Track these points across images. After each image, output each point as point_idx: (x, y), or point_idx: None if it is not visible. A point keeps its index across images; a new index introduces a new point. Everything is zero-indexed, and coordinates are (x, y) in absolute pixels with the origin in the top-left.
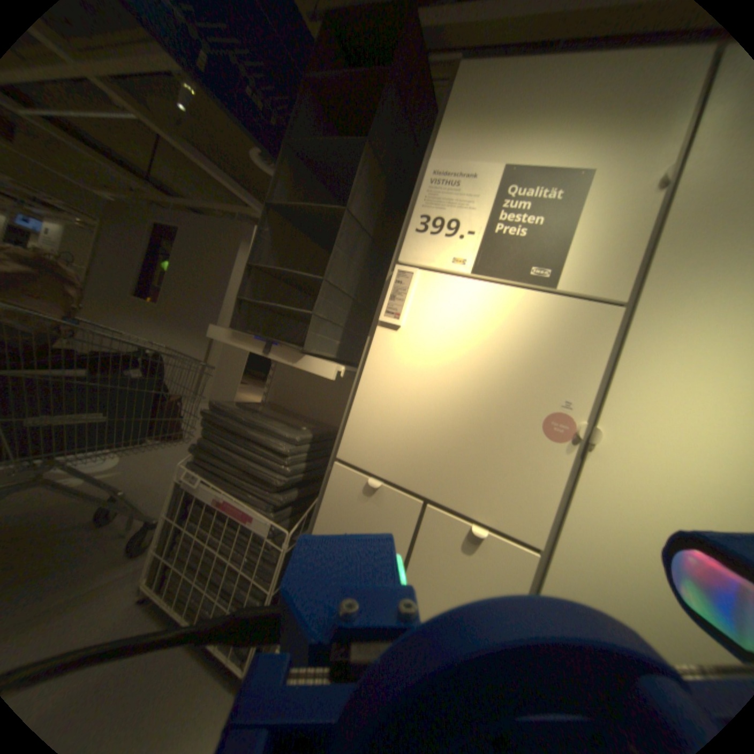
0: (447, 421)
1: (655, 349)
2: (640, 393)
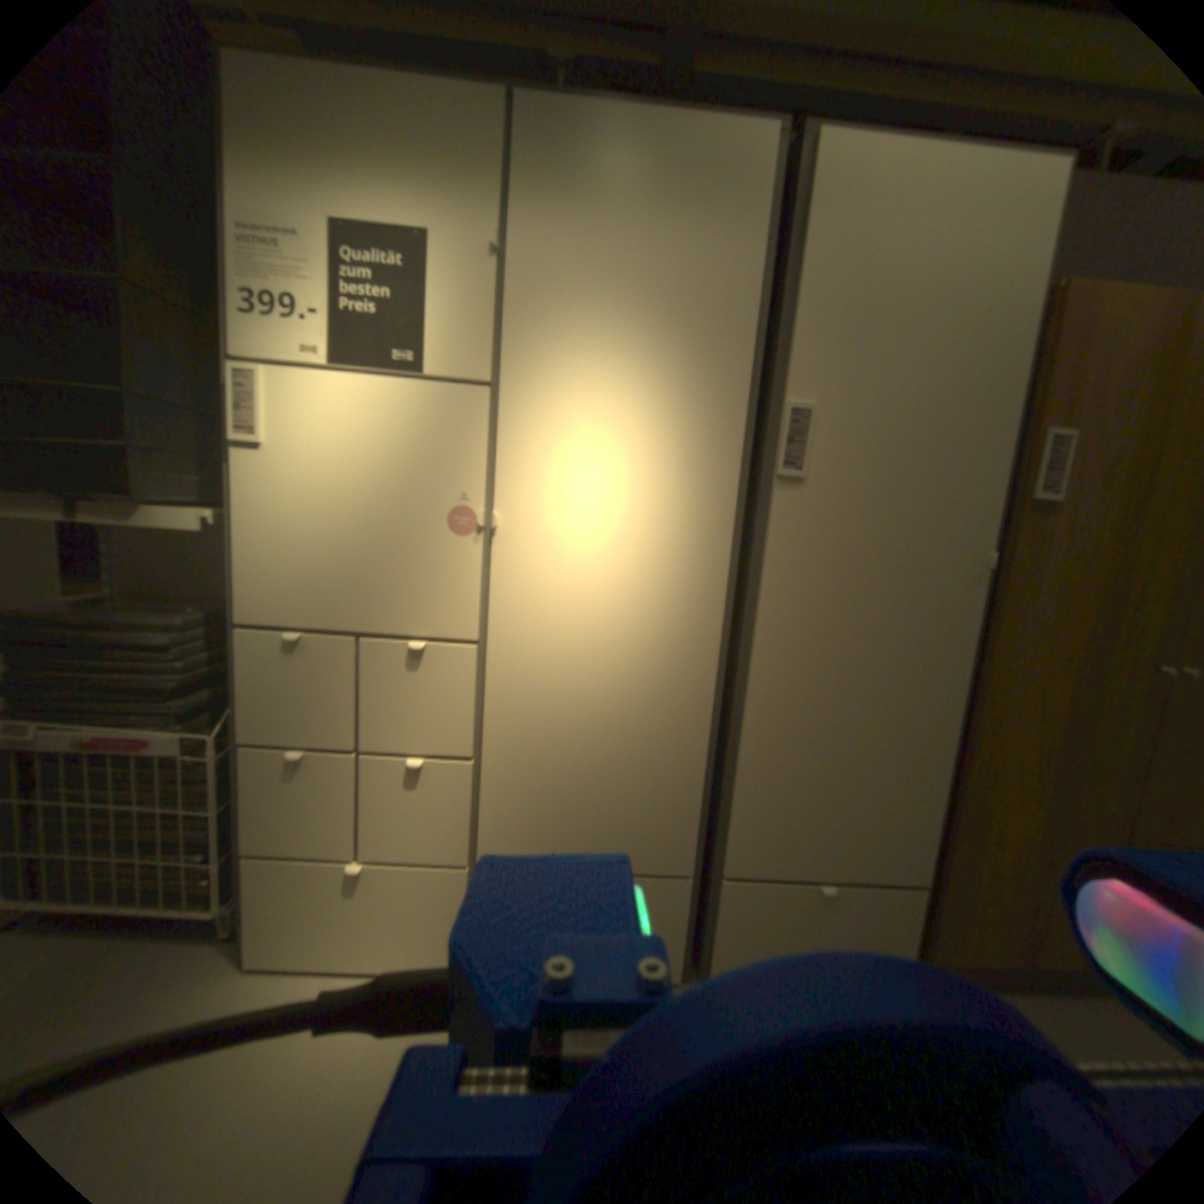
0: (351, 544)
1: (521, 426)
2: (518, 470)
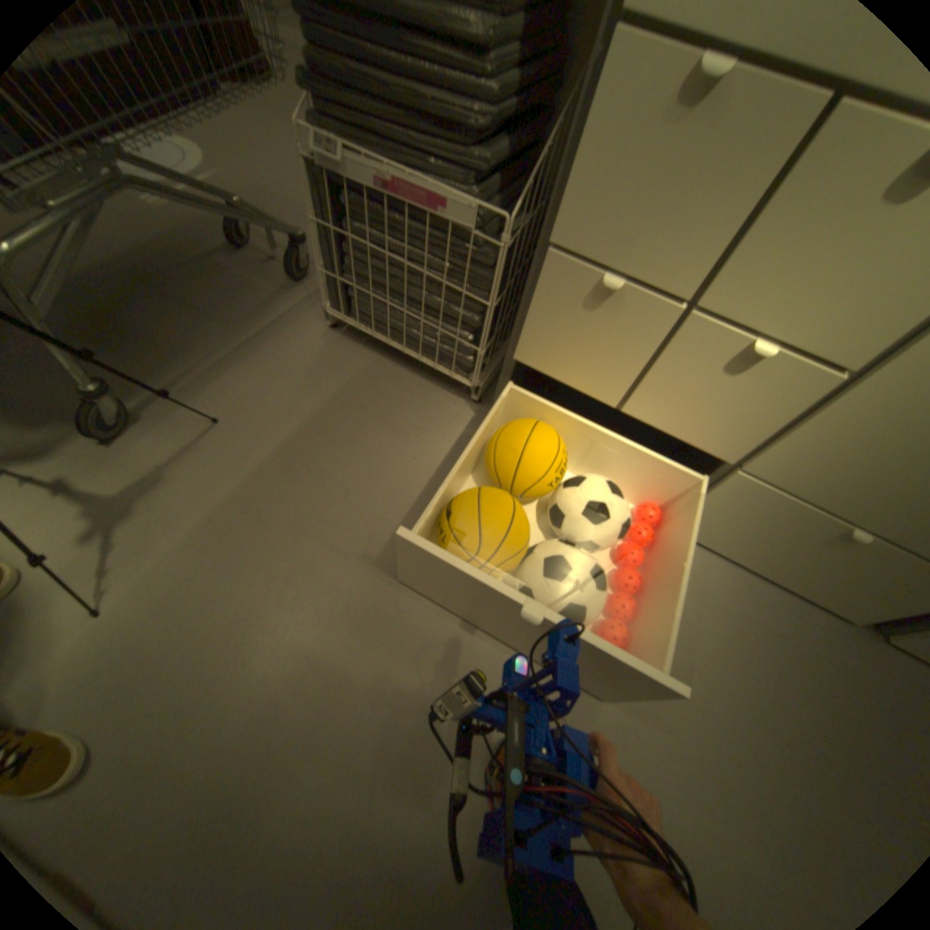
0: None
1: None
2: None
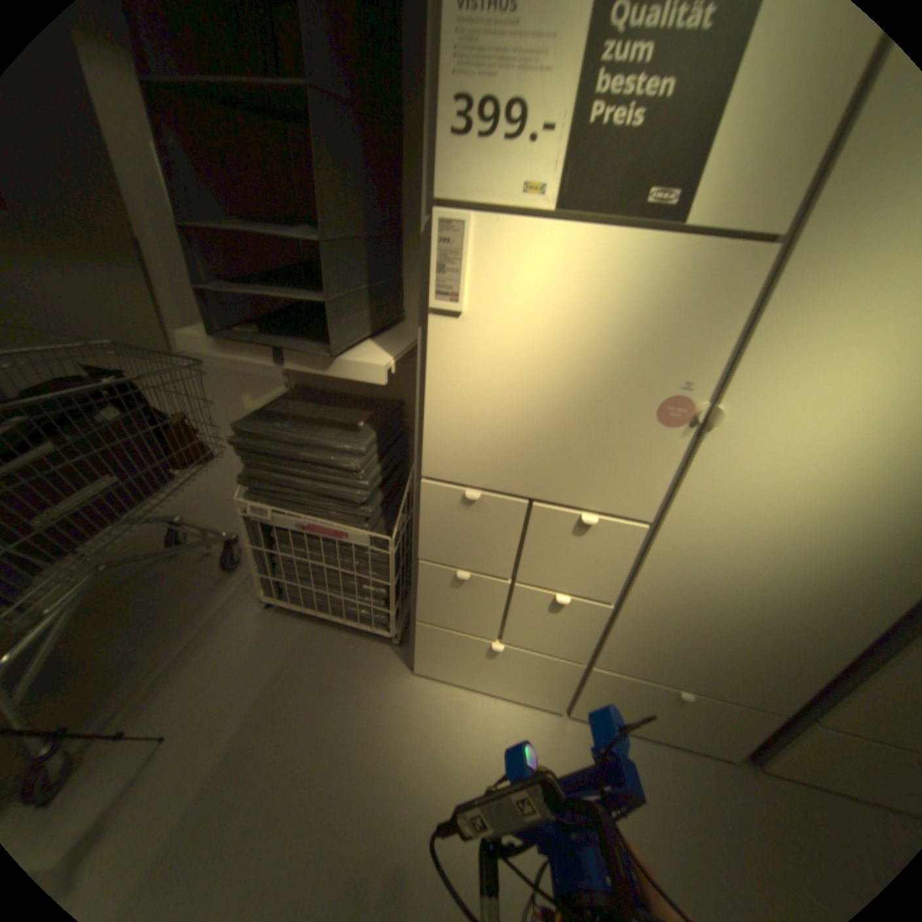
0: (544, 419)
1: (809, 298)
2: (778, 357)
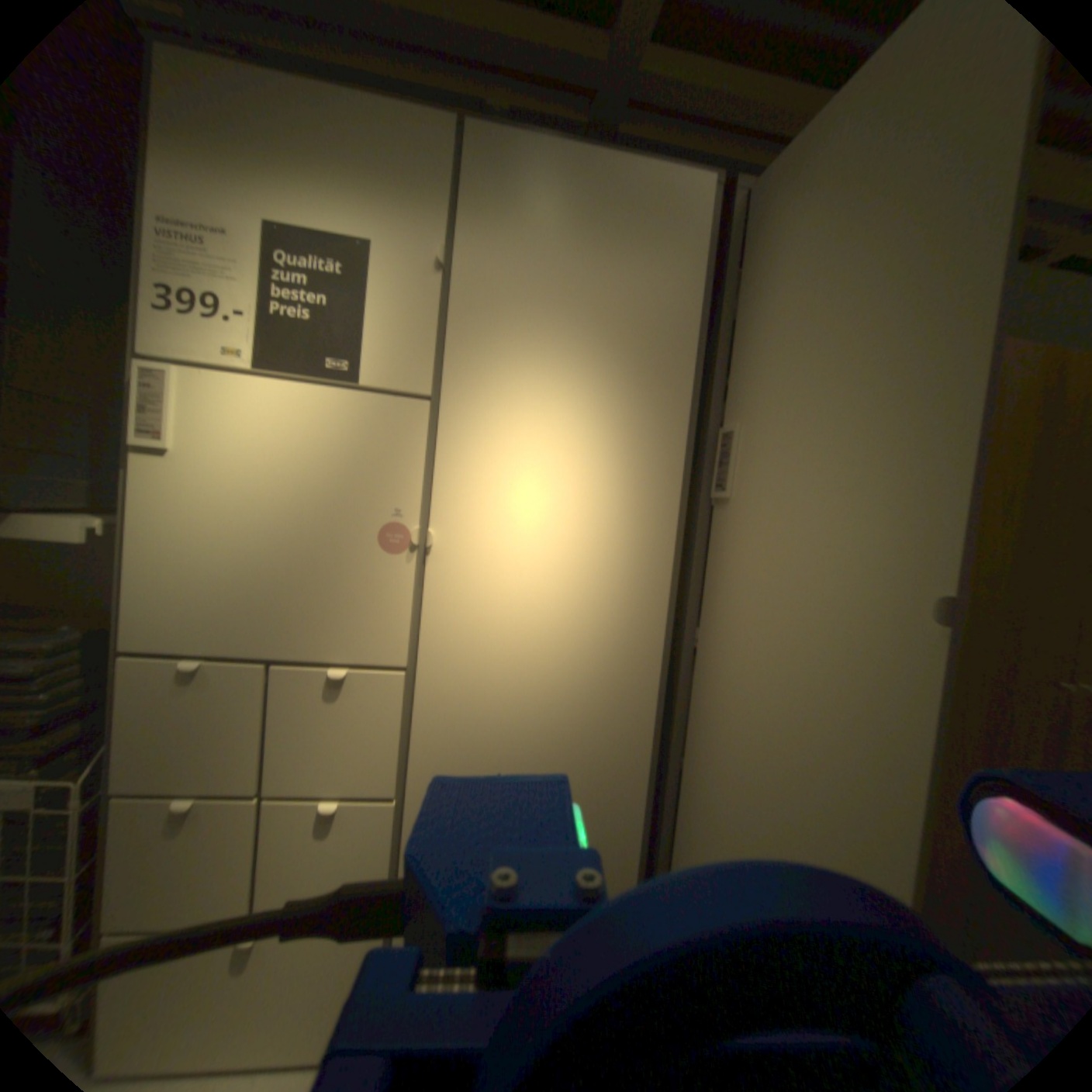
0: (270, 564)
1: (463, 443)
2: (459, 489)
